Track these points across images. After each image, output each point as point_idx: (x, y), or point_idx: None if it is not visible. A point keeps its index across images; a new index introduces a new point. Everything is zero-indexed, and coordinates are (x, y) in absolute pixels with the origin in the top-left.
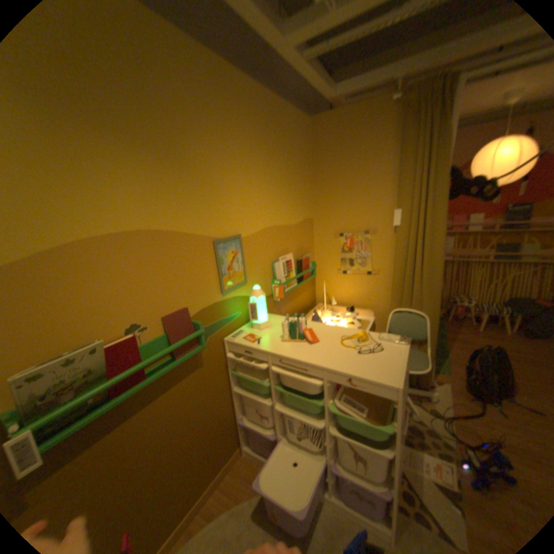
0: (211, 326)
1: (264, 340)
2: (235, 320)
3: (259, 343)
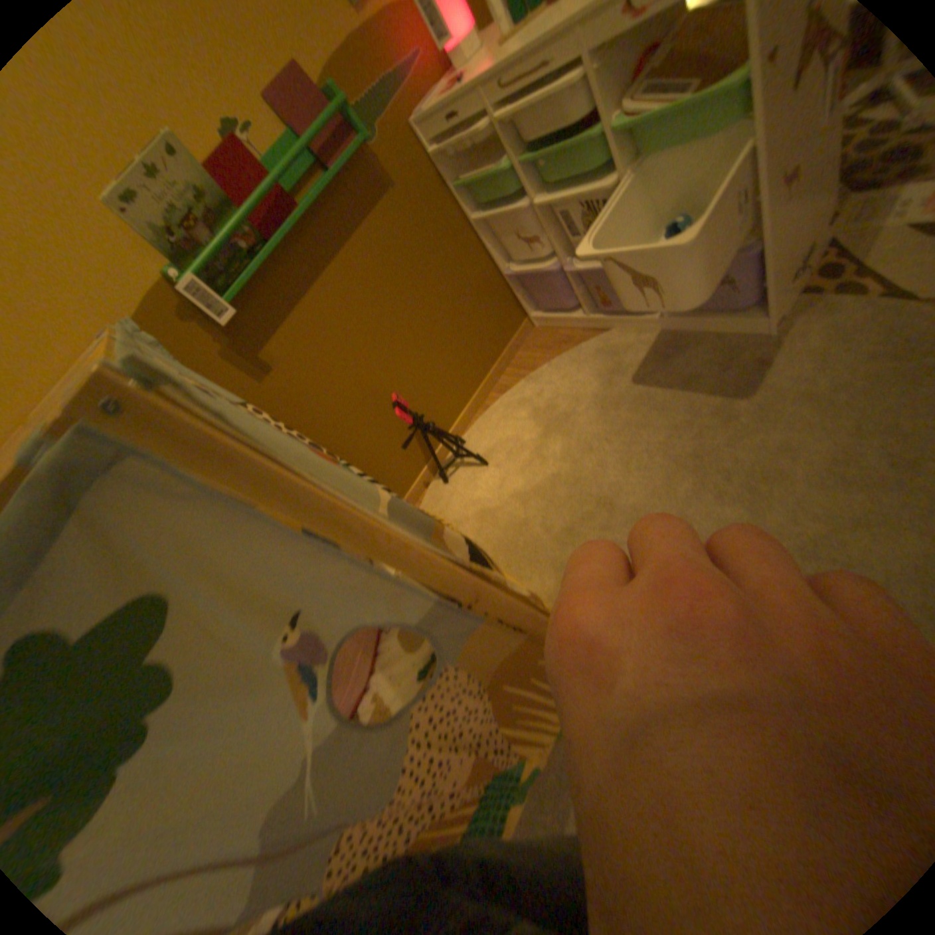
0: (367, 98)
1: (469, 71)
2: (414, 72)
3: (459, 82)
